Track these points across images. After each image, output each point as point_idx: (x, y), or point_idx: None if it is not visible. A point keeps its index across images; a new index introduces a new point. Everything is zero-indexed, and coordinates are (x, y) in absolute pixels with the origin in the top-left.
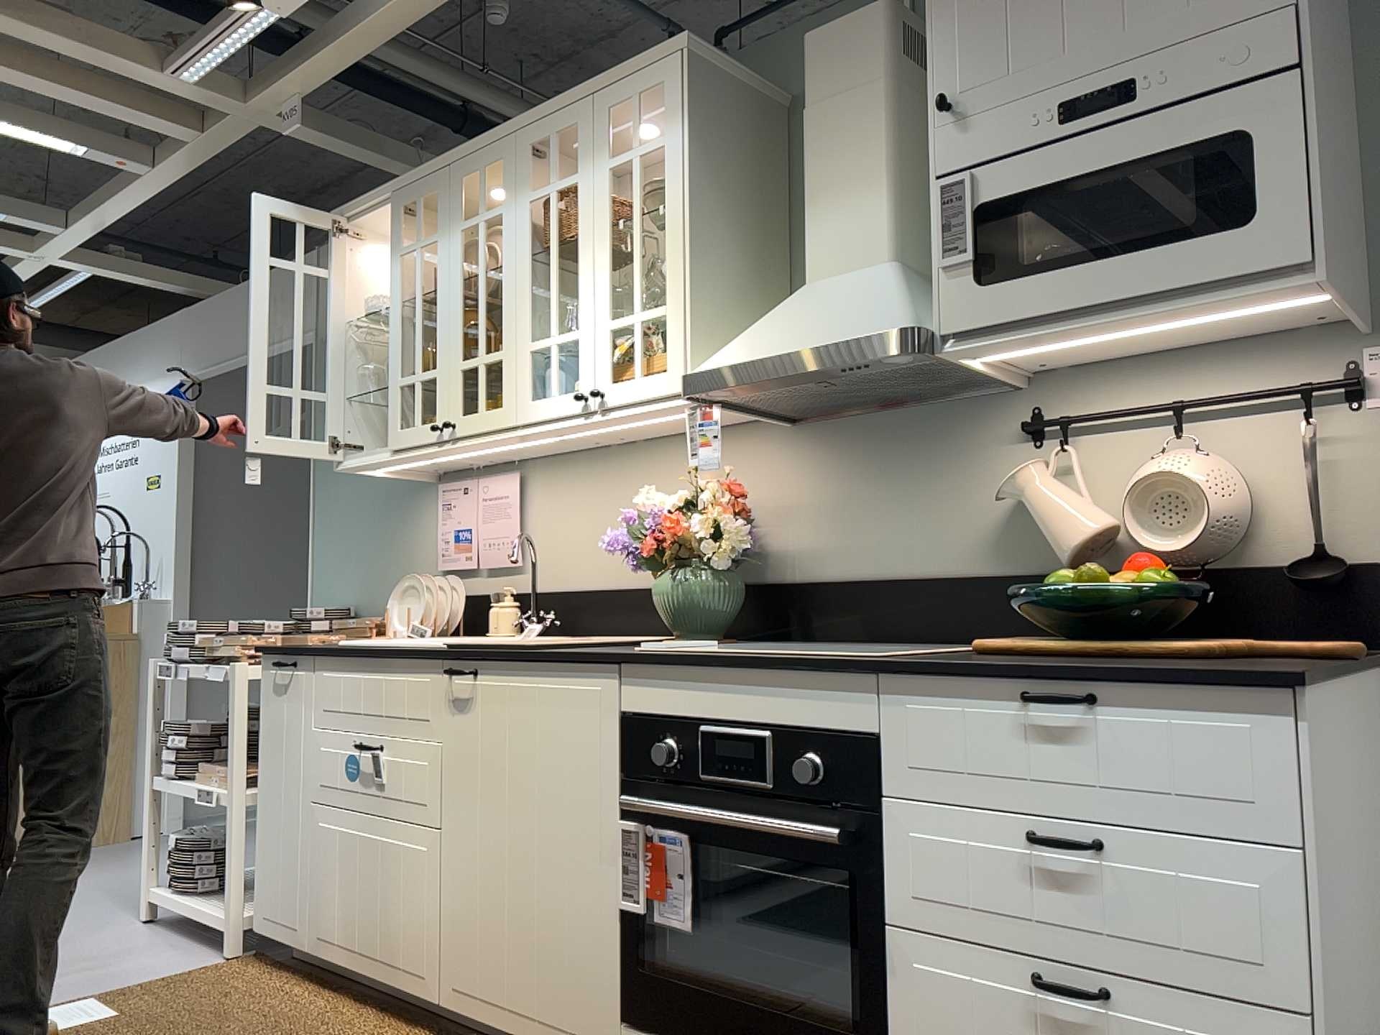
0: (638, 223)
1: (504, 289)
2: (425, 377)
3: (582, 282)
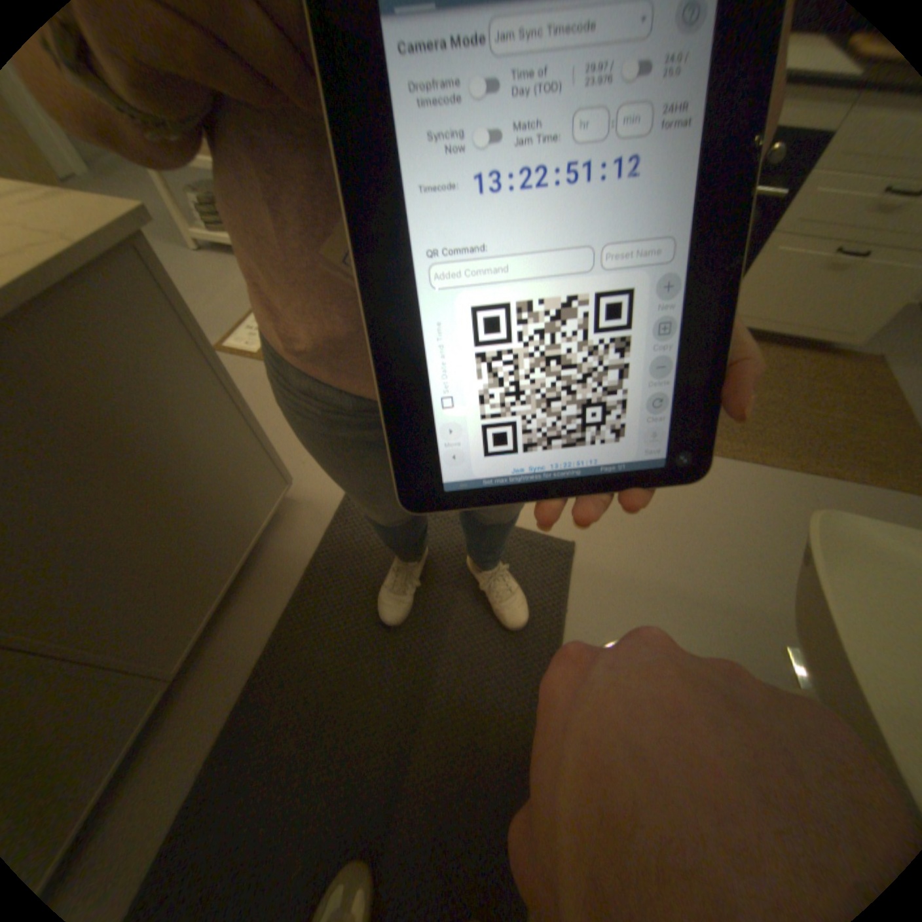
0: None
1: None
2: None
3: None
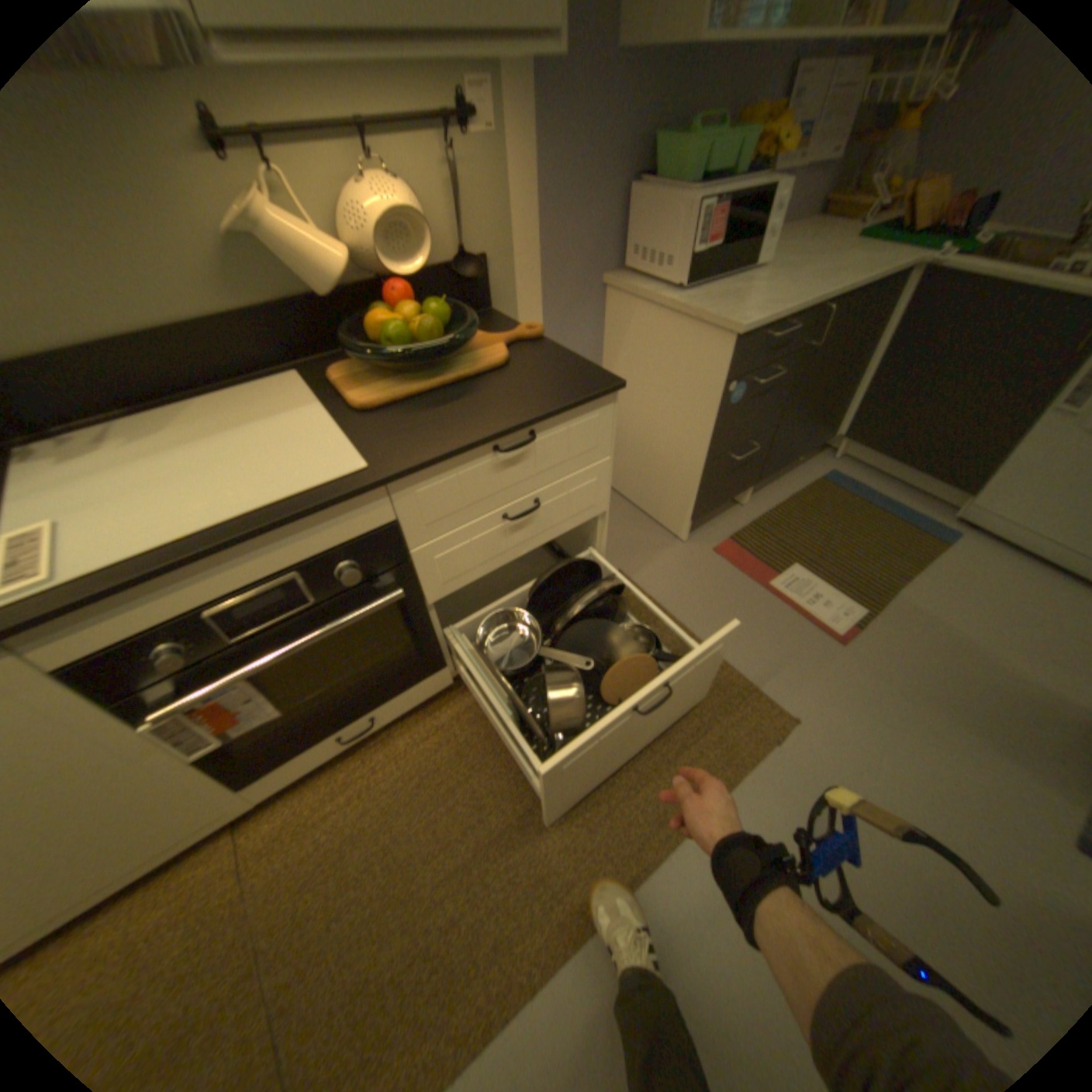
0: None
1: None
2: None
3: None
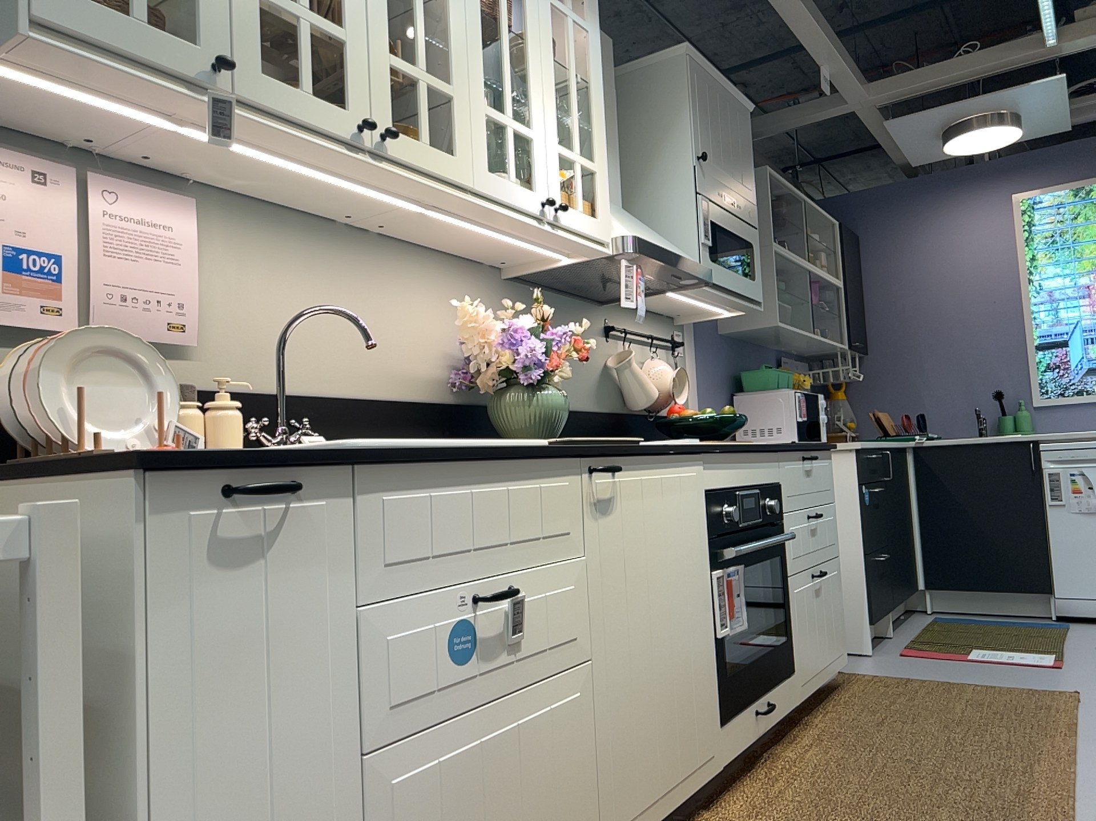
0: (576, 78)
1: (452, 15)
2: (322, 27)
3: (536, 88)
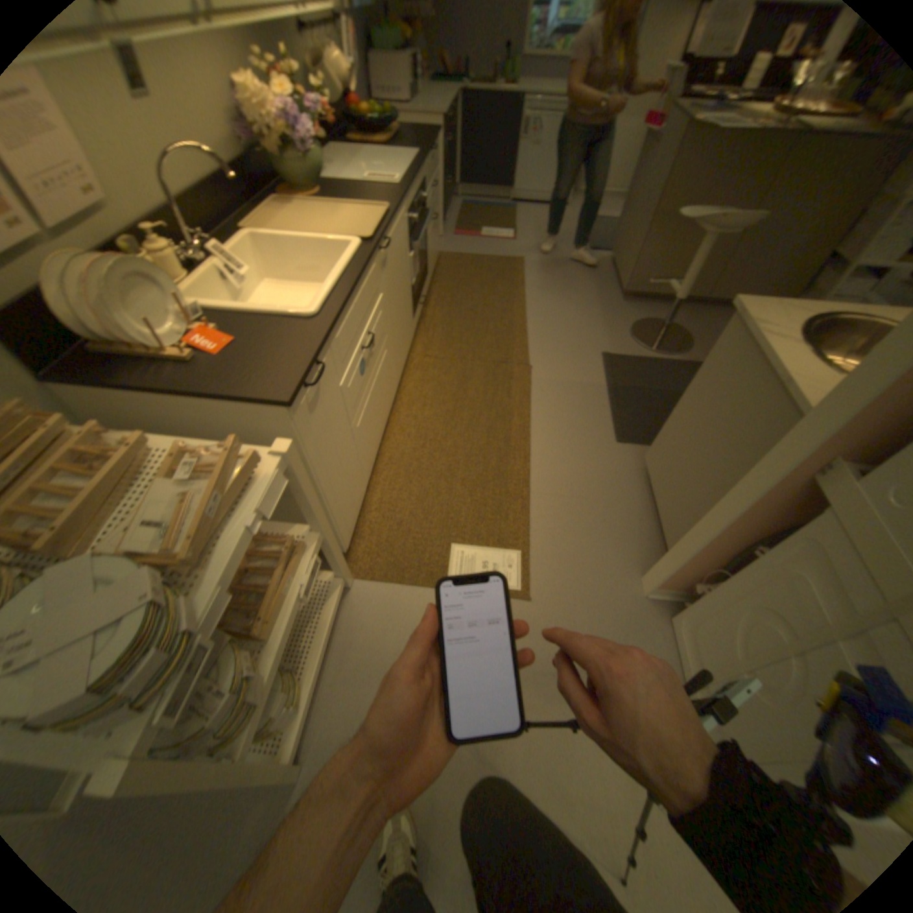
0: None
1: None
2: None
3: None
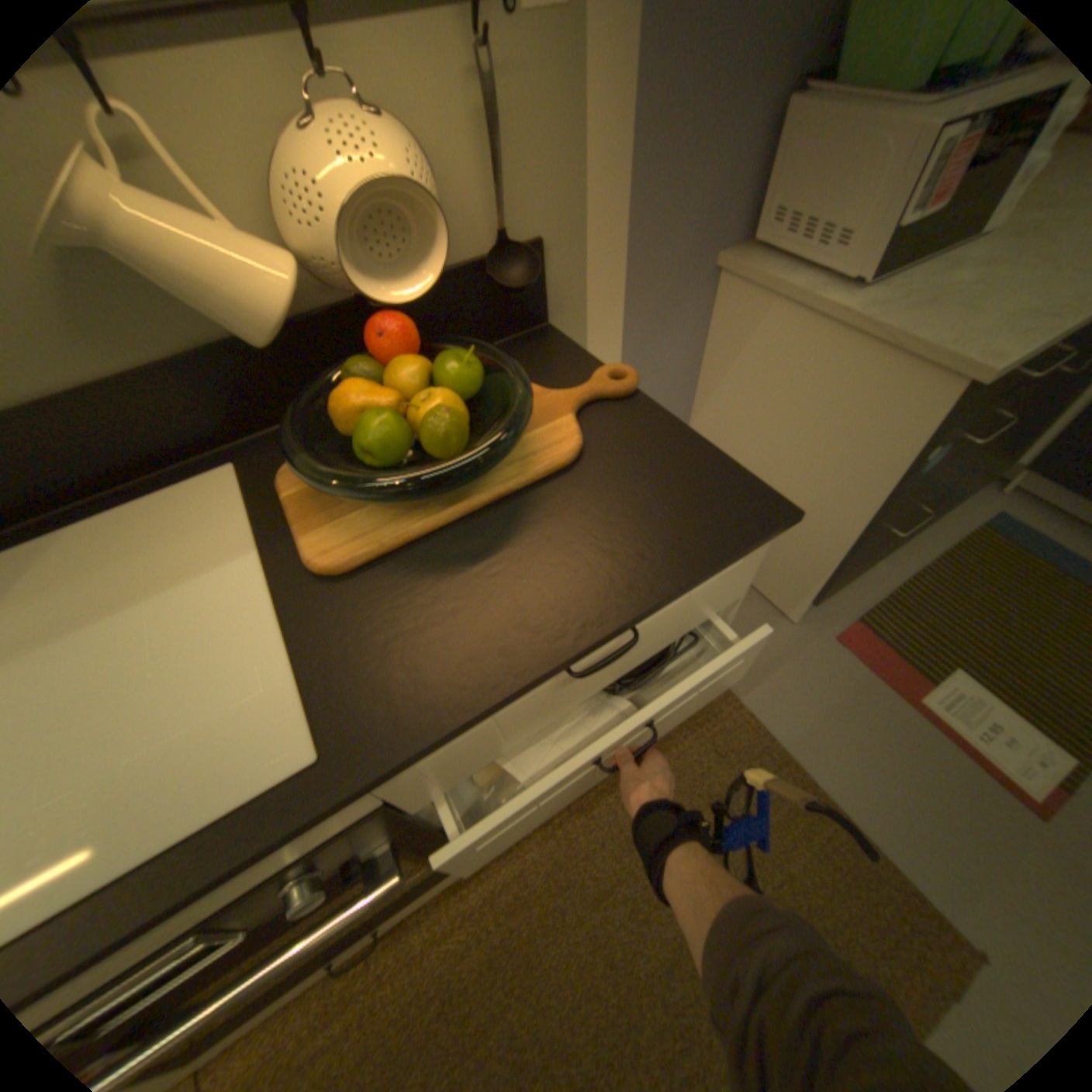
0: None
1: None
2: None
3: None
